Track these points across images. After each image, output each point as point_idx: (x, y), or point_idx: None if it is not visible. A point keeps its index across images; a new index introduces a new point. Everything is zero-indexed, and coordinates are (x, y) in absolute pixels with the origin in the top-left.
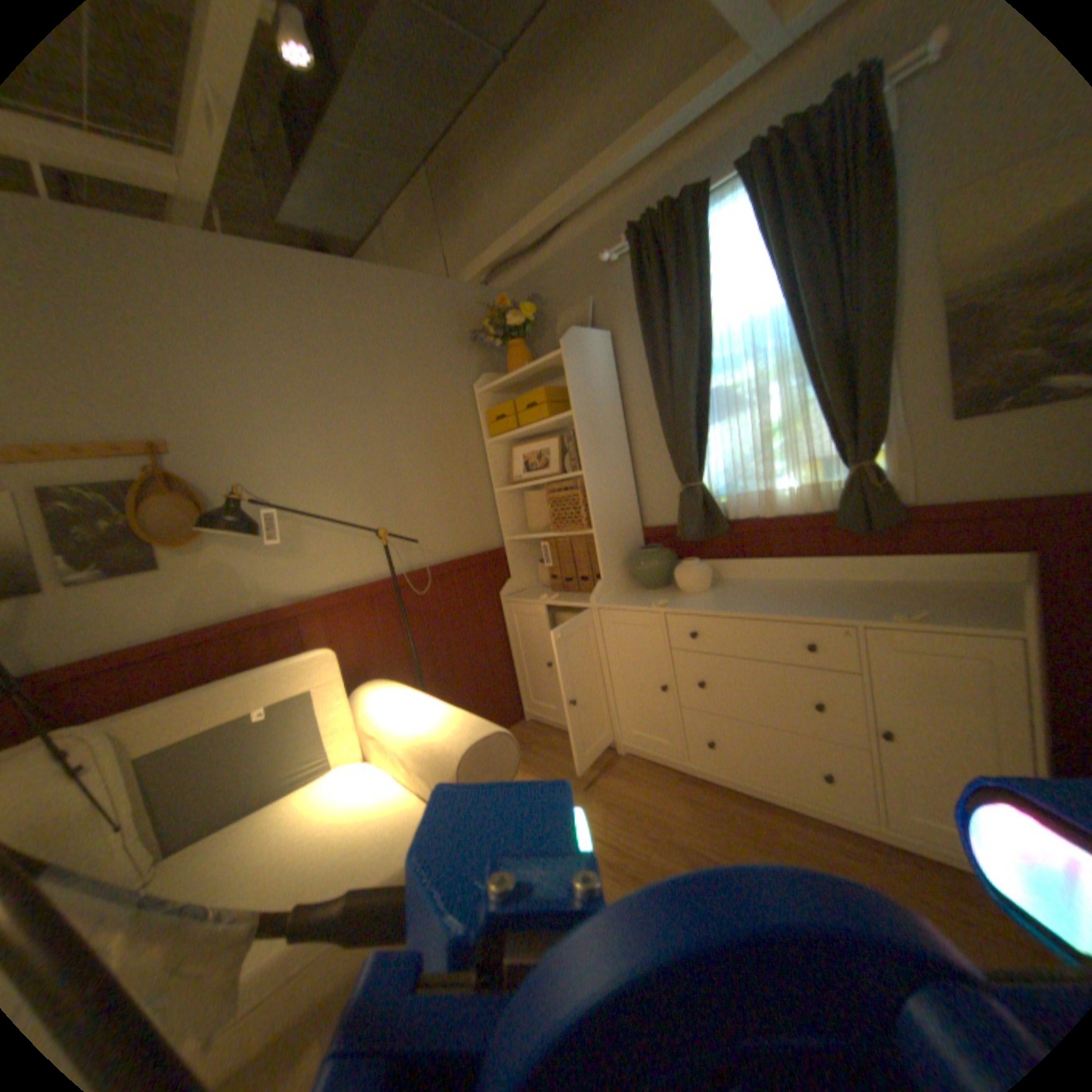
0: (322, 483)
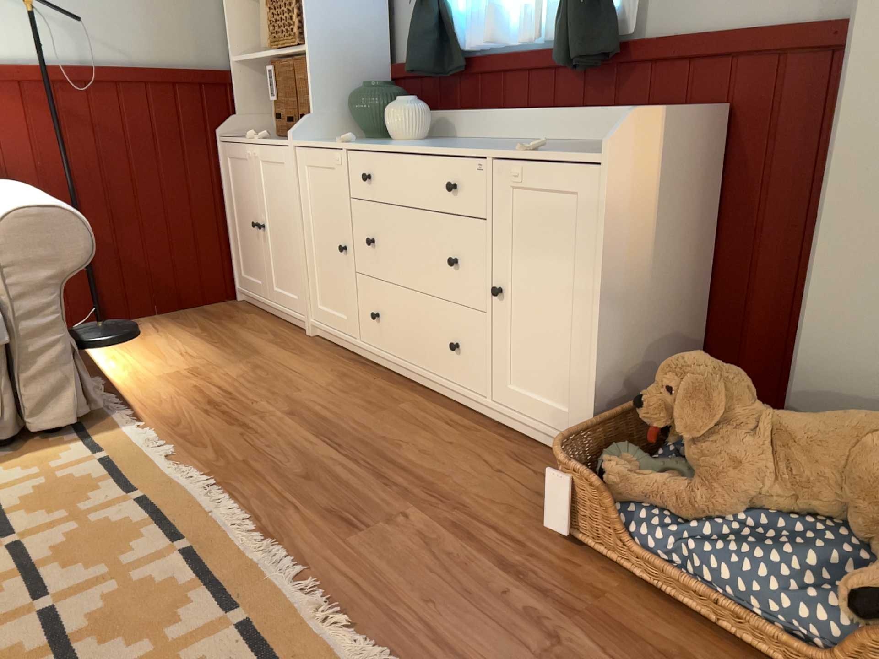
0: None
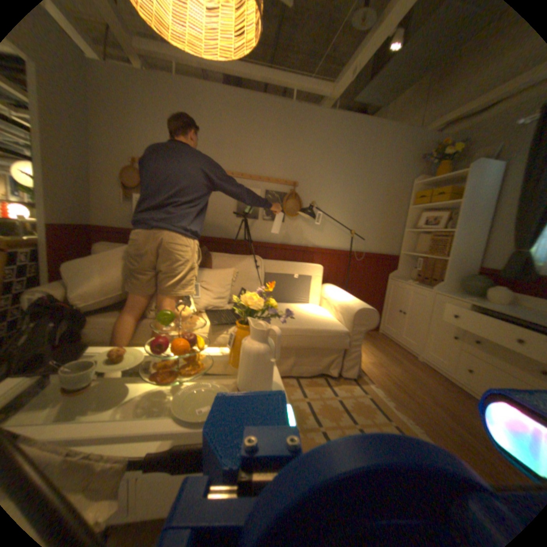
0: (337, 208)
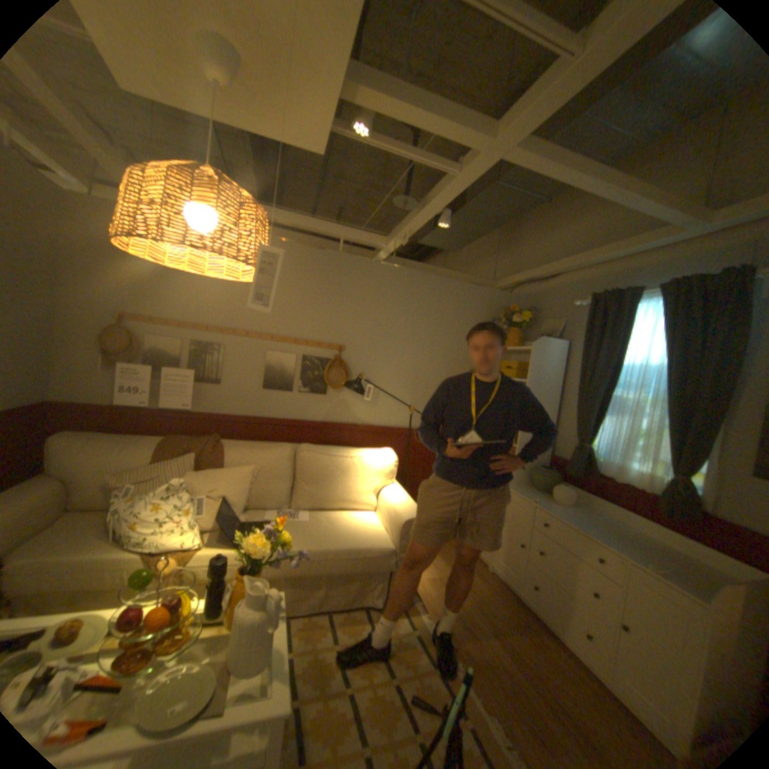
0: (394, 378)
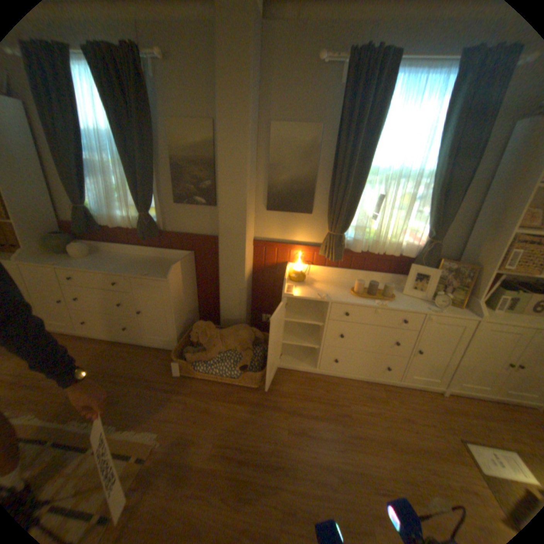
0: None
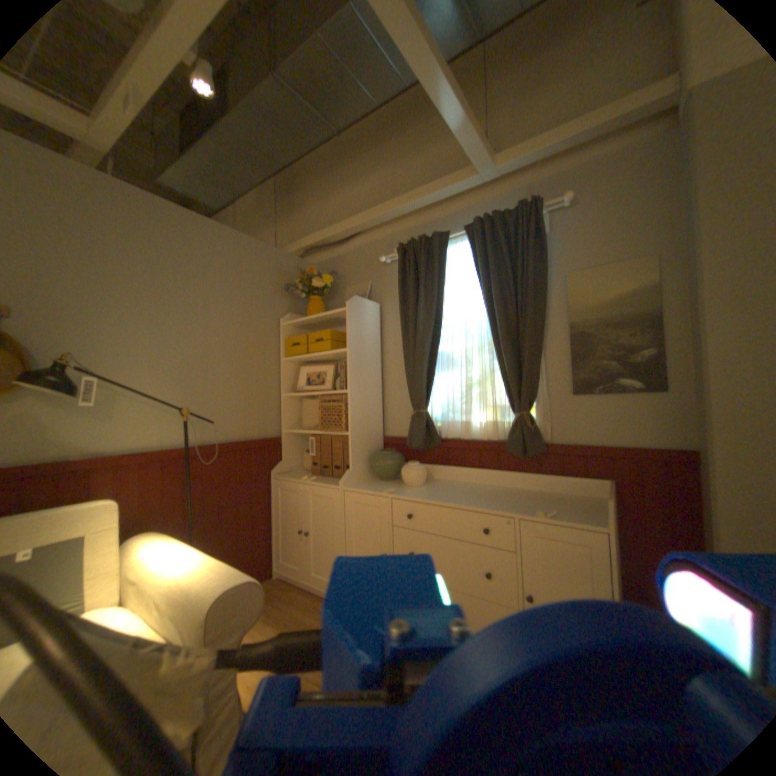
0: (144, 366)
